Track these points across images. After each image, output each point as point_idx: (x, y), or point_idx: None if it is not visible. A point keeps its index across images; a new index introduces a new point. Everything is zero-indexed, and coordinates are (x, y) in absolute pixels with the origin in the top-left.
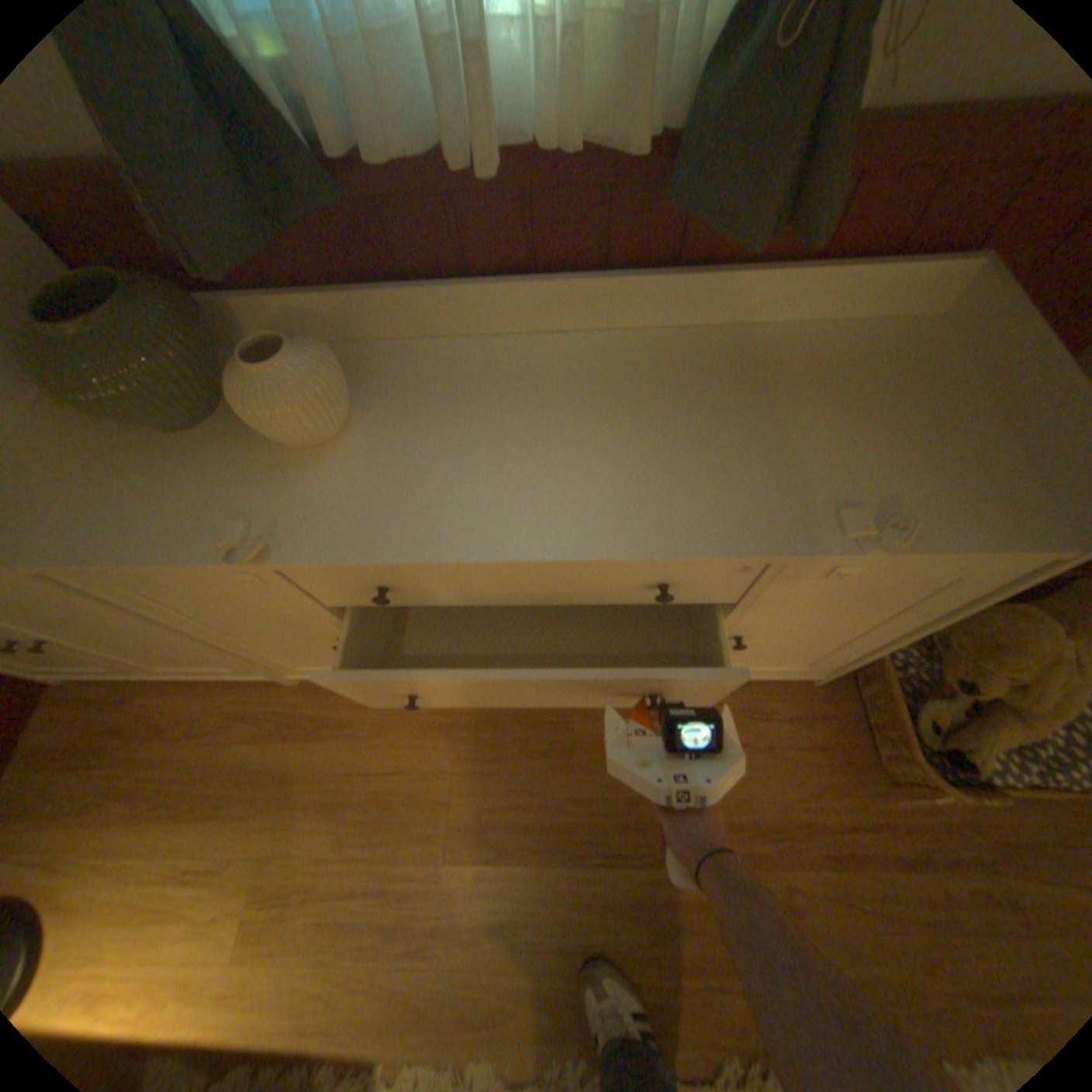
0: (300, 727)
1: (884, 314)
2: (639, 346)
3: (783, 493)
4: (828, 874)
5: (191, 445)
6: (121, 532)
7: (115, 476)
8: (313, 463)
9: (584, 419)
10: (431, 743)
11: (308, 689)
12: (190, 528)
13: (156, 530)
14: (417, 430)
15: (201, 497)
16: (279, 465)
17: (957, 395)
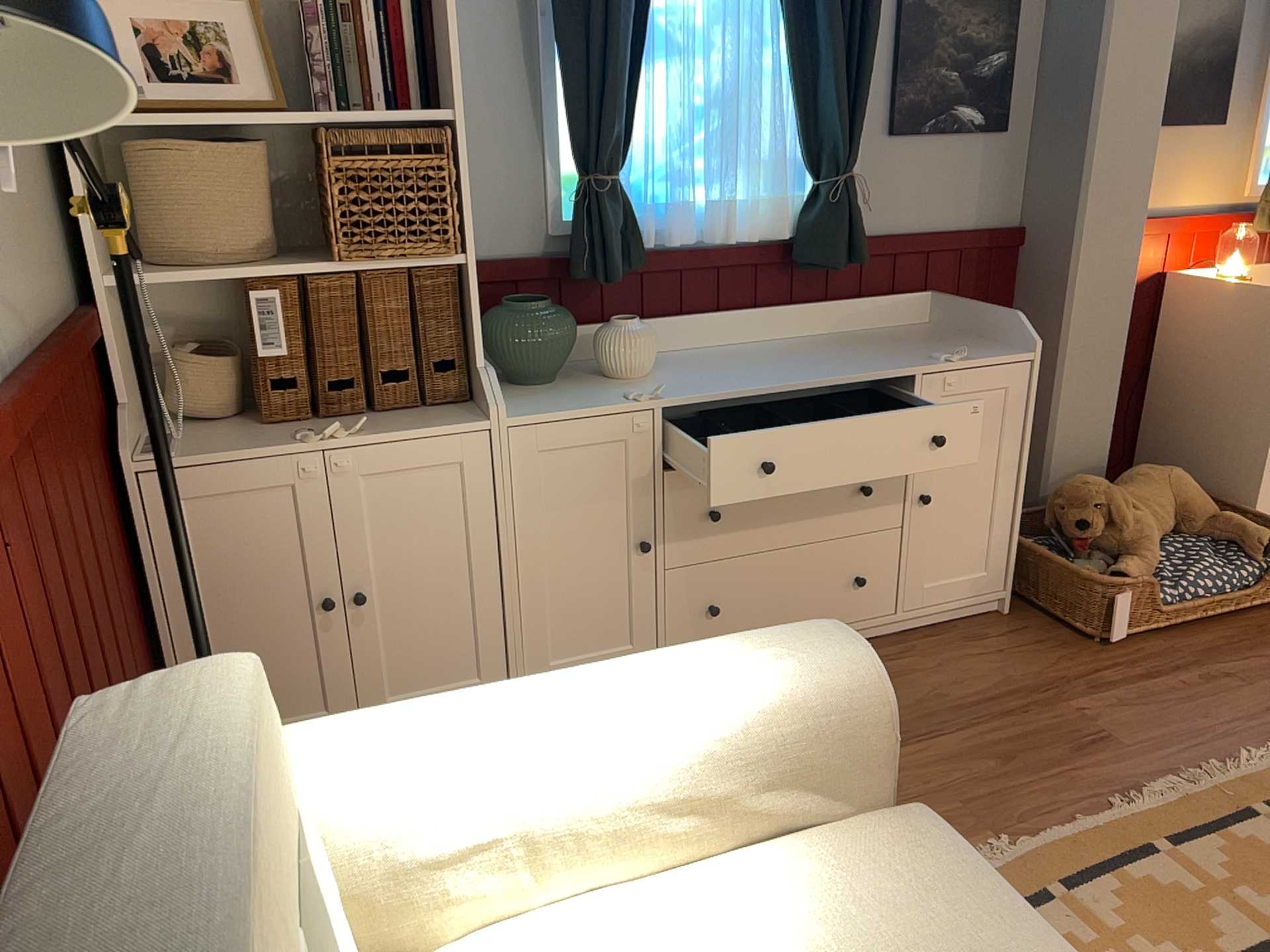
0: None
1: (901, 327)
2: (787, 345)
3: (903, 360)
4: (1098, 699)
5: (559, 388)
6: (559, 407)
7: (524, 398)
8: (647, 383)
9: (784, 359)
10: None
11: None
12: (603, 401)
13: (581, 404)
14: (696, 371)
15: (594, 395)
16: (628, 385)
17: (954, 338)
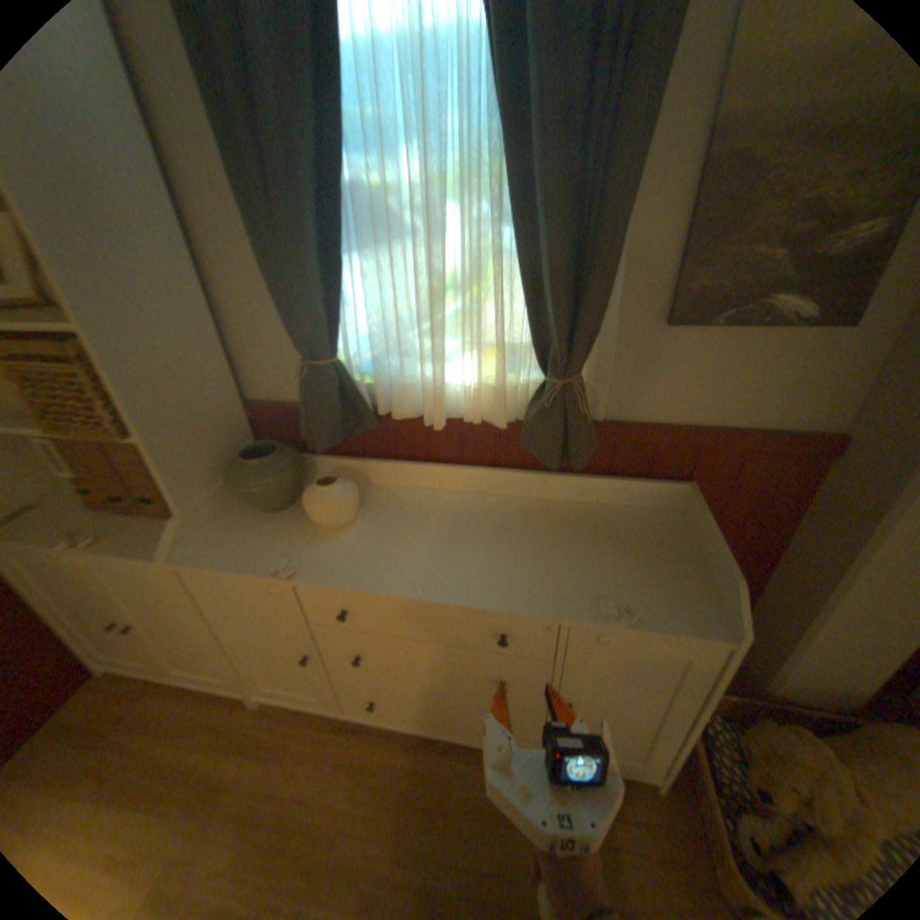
0: (246, 745)
1: (647, 506)
2: (511, 505)
3: (570, 587)
4: None
5: (274, 520)
6: (228, 555)
7: (234, 529)
8: (330, 537)
9: (473, 536)
10: (337, 780)
11: (263, 714)
12: (261, 558)
13: (244, 557)
14: (387, 529)
15: (271, 545)
16: (313, 536)
17: (680, 552)
